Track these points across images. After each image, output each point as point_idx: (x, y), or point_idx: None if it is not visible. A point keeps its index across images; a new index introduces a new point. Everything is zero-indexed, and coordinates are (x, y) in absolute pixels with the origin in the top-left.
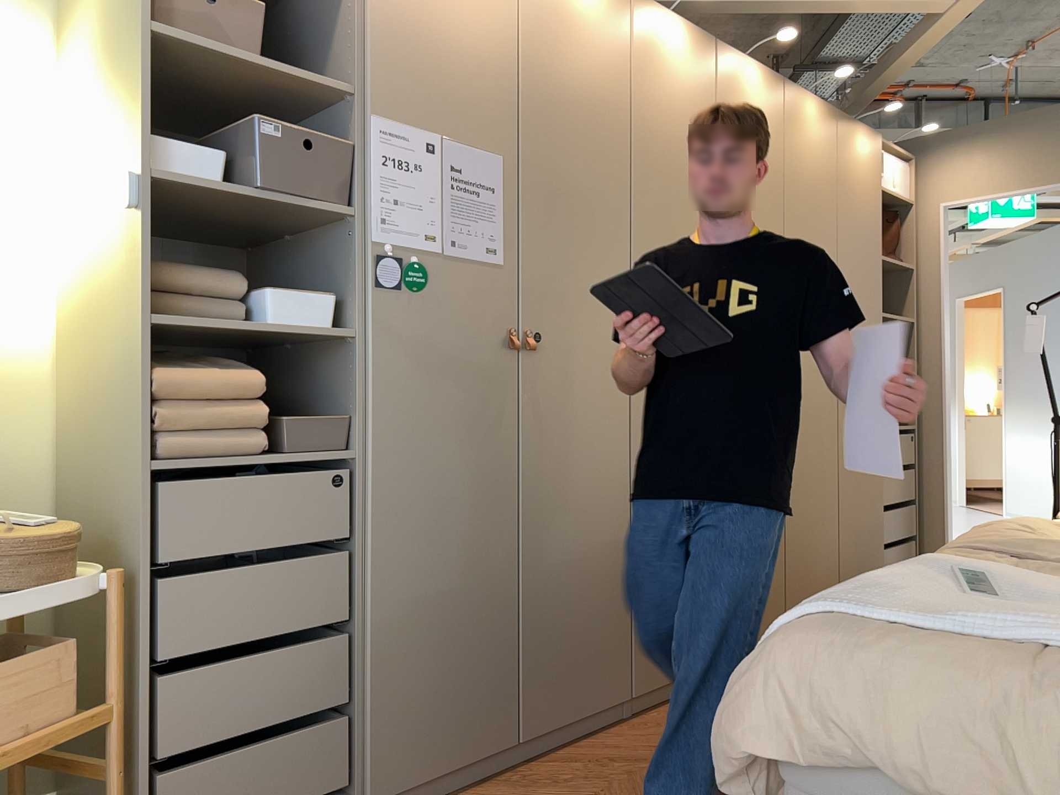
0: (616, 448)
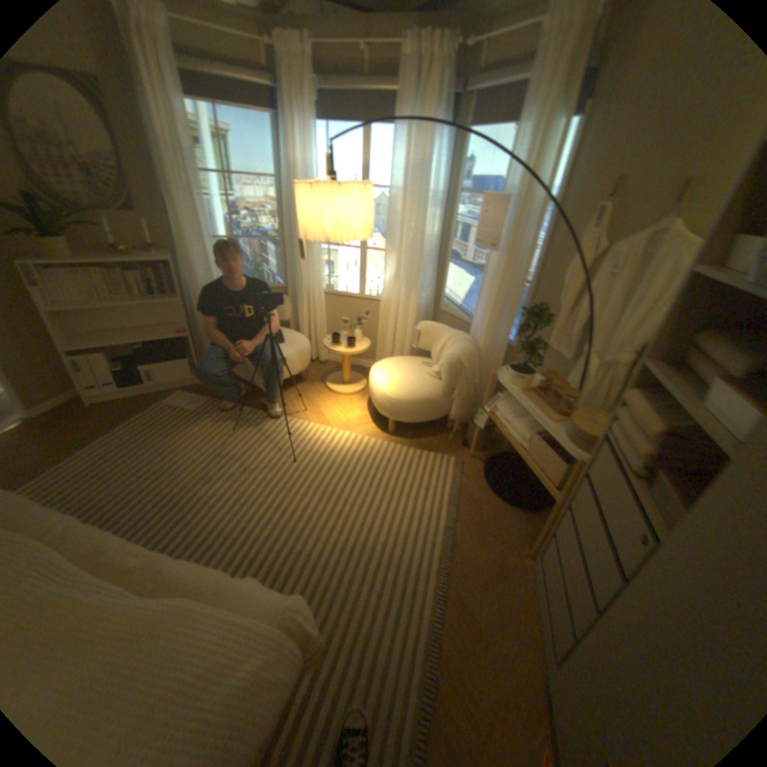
0: None
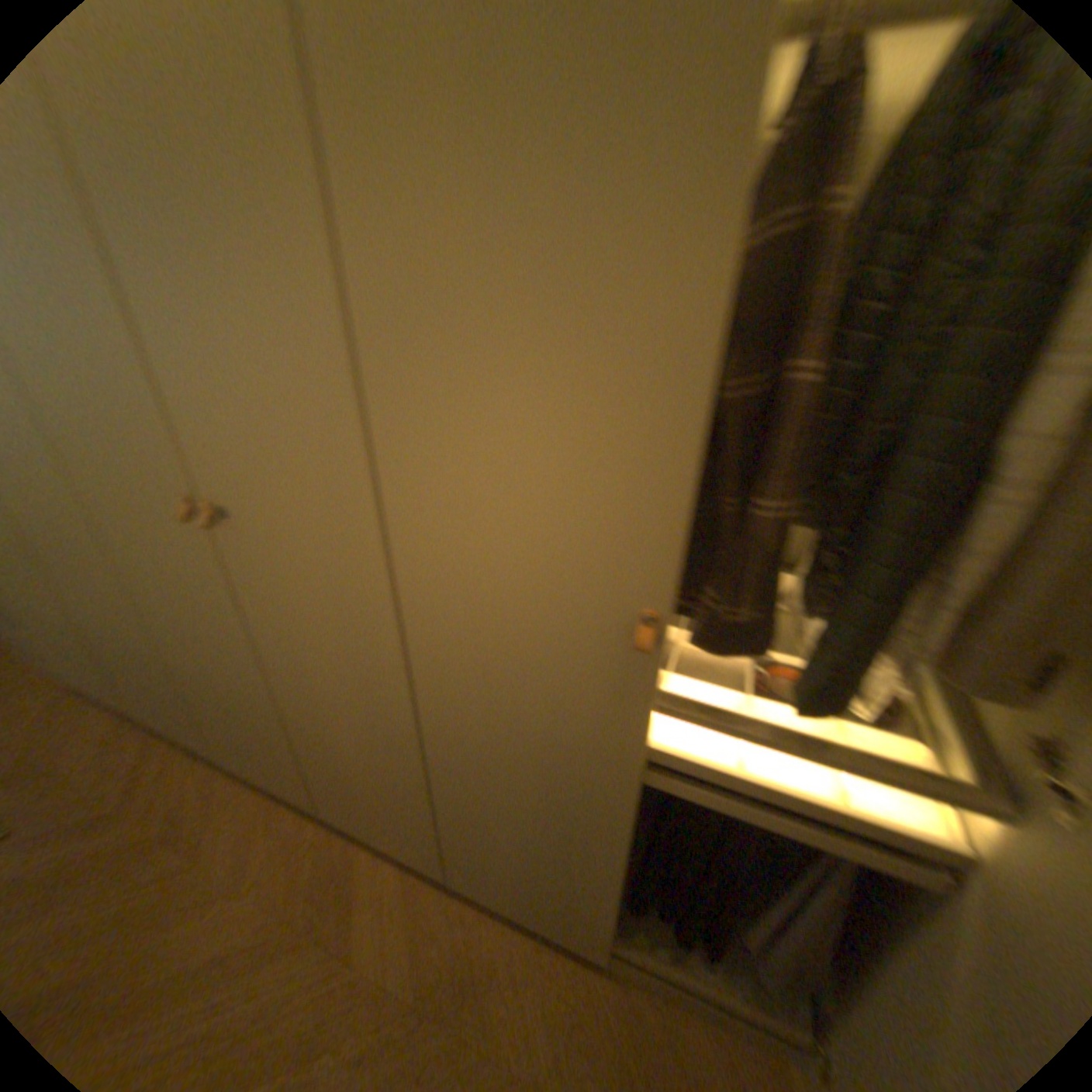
0: (98, 578)
